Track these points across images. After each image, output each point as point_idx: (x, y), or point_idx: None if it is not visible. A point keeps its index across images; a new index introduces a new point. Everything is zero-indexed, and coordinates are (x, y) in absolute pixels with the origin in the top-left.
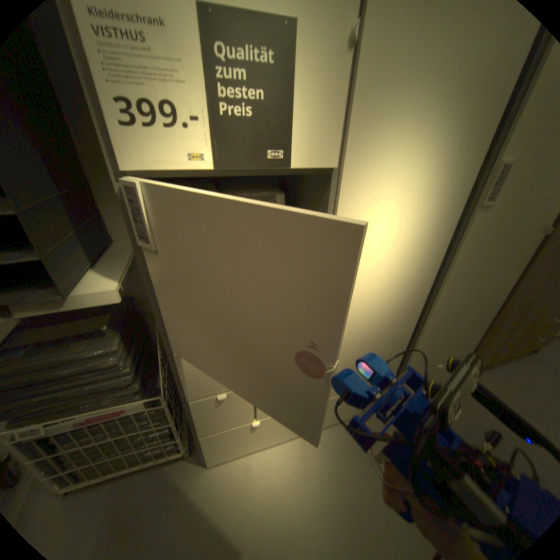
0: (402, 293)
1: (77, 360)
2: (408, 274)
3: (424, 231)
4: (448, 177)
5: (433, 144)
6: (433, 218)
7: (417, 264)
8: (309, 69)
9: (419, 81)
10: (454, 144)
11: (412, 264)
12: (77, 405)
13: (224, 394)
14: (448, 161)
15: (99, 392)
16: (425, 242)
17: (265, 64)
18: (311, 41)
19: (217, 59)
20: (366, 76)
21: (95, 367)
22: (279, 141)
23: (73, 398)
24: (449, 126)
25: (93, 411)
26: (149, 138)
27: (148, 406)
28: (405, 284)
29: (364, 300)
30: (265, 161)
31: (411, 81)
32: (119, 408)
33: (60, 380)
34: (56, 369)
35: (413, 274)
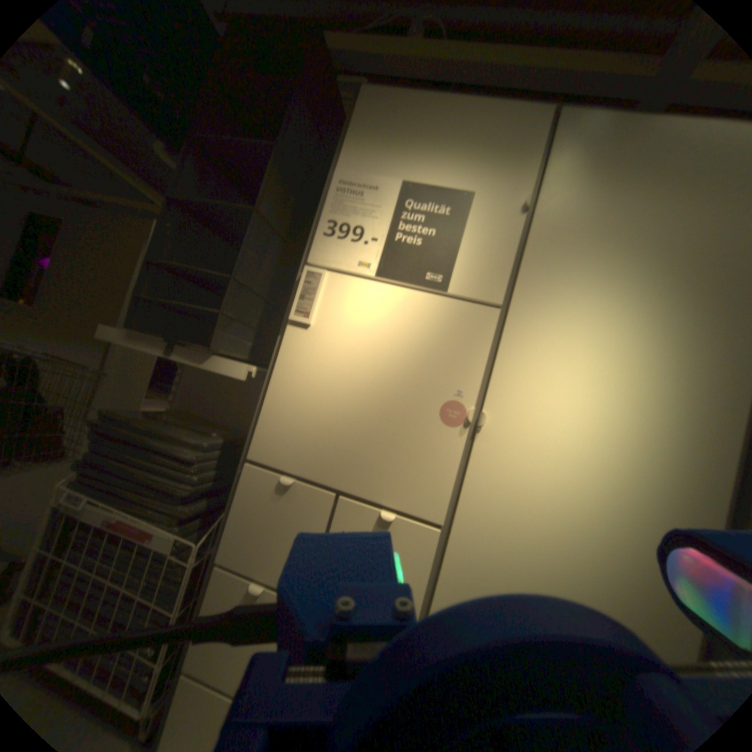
0: (633, 564)
1: (171, 442)
2: (642, 522)
3: (661, 439)
4: (692, 362)
5: (648, 312)
6: (678, 422)
7: (659, 505)
8: (482, 224)
9: (611, 247)
10: (688, 320)
11: (647, 501)
12: (128, 500)
13: (262, 592)
14: (684, 339)
15: (155, 495)
16: (669, 463)
17: (443, 217)
18: (486, 207)
19: (406, 211)
20: (542, 235)
21: (176, 454)
22: (442, 269)
23: (132, 487)
24: (671, 296)
25: (131, 519)
26: (338, 248)
27: (174, 558)
28: (637, 543)
29: (540, 533)
30: (424, 283)
31: (599, 245)
32: (152, 533)
33: (142, 456)
34: (150, 440)
35: (655, 526)
